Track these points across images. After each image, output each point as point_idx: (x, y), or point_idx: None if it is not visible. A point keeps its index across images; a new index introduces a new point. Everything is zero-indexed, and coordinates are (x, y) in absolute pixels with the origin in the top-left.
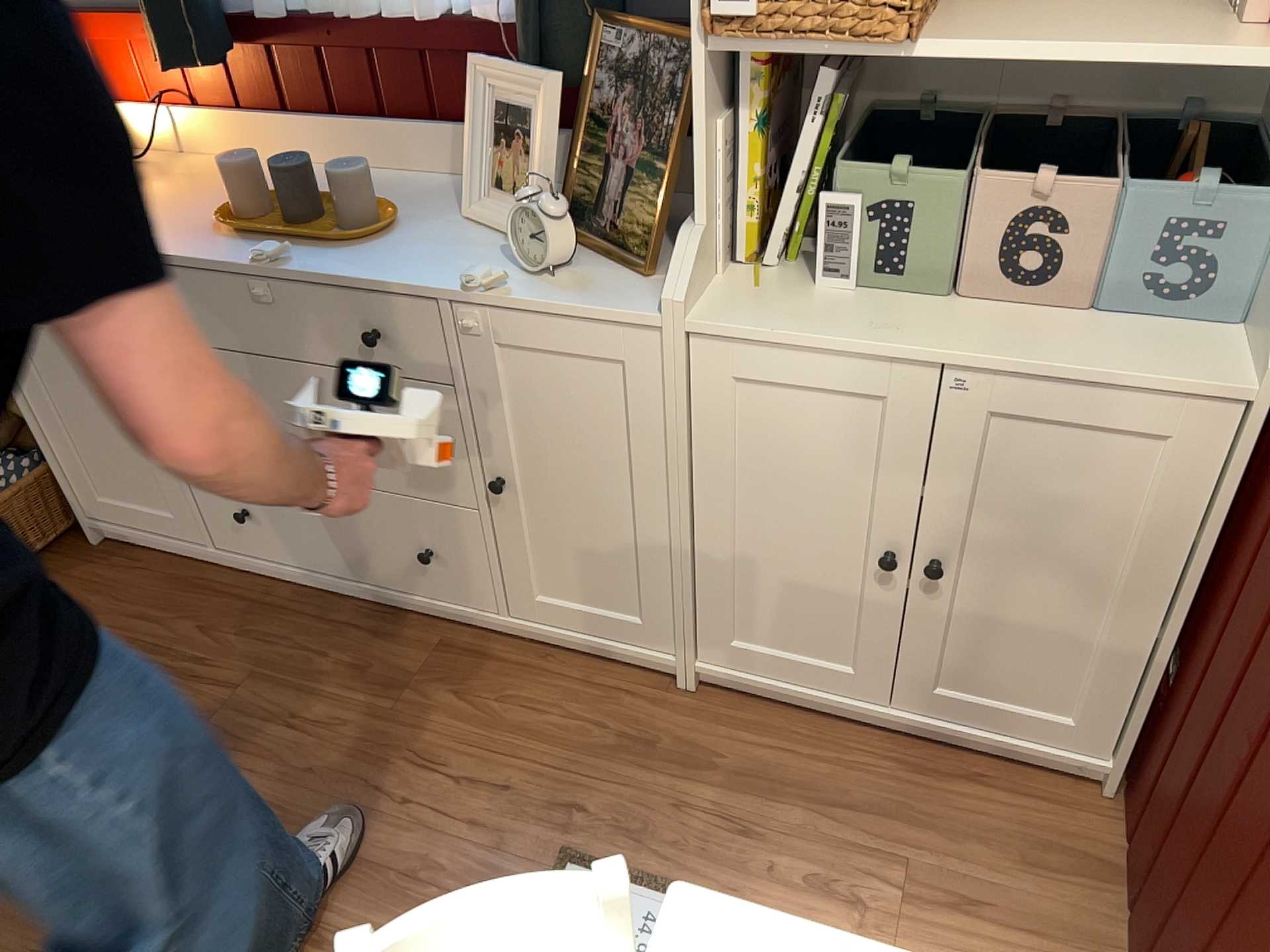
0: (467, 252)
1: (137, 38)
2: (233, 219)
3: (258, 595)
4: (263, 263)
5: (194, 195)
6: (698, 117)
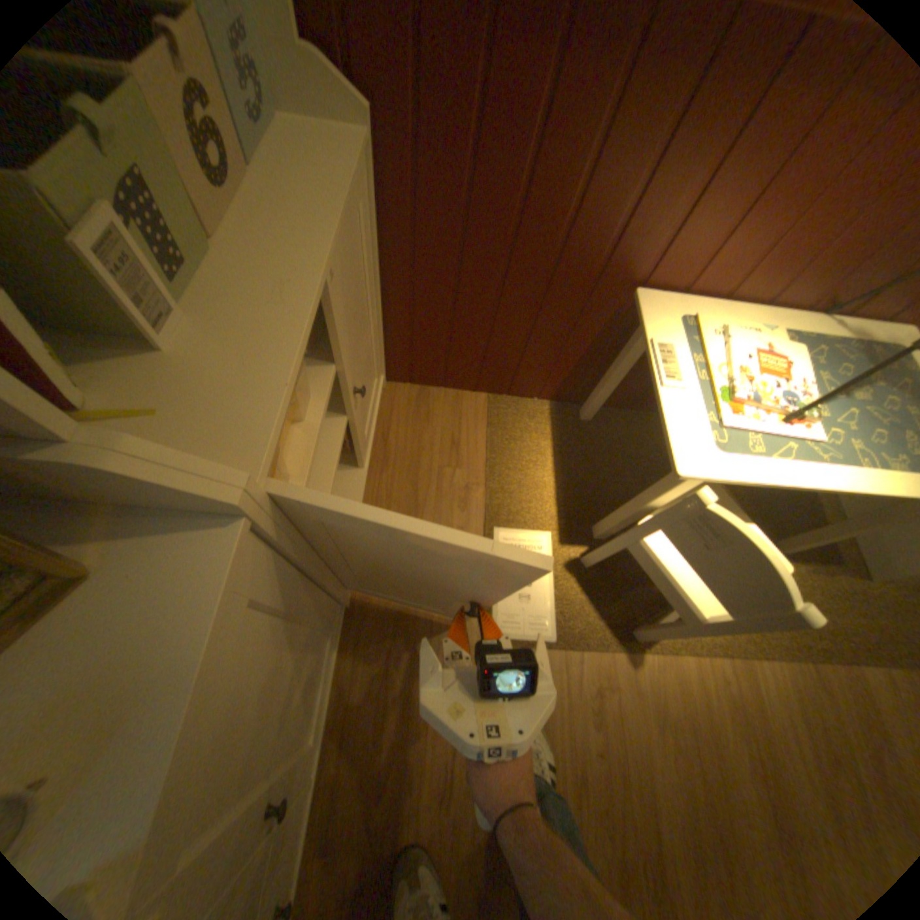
0: None
1: None
2: None
3: None
4: None
5: None
6: None
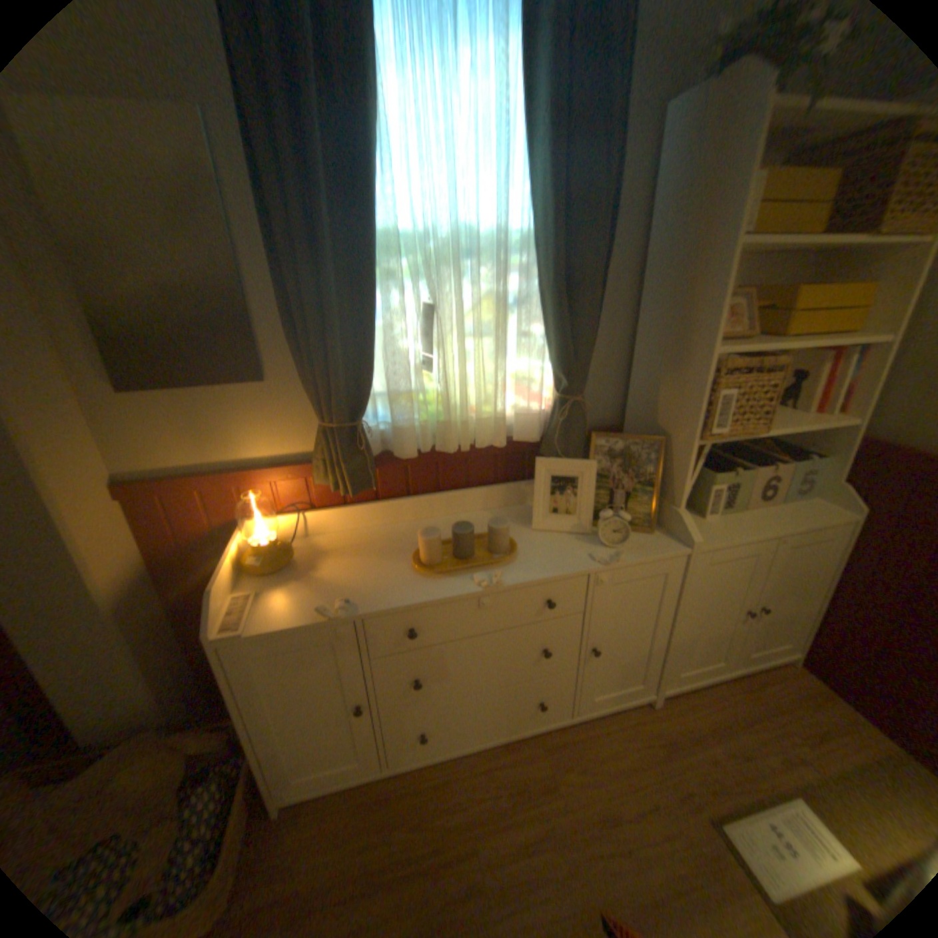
0: (560, 545)
1: (276, 475)
2: (426, 566)
3: (420, 790)
4: (490, 586)
5: (353, 558)
6: (687, 467)
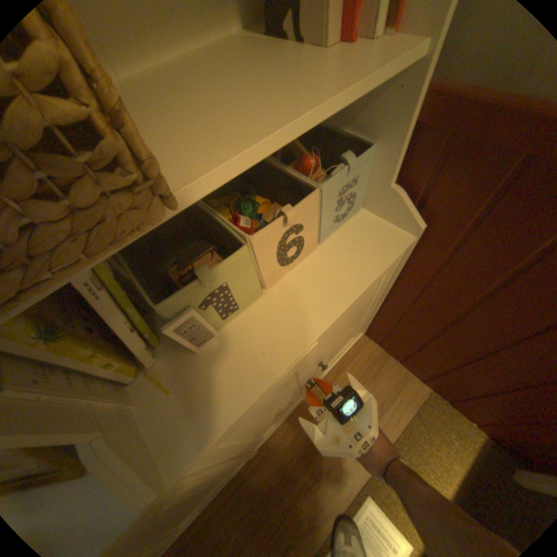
0: None
1: None
2: None
3: None
4: None
5: None
6: None
